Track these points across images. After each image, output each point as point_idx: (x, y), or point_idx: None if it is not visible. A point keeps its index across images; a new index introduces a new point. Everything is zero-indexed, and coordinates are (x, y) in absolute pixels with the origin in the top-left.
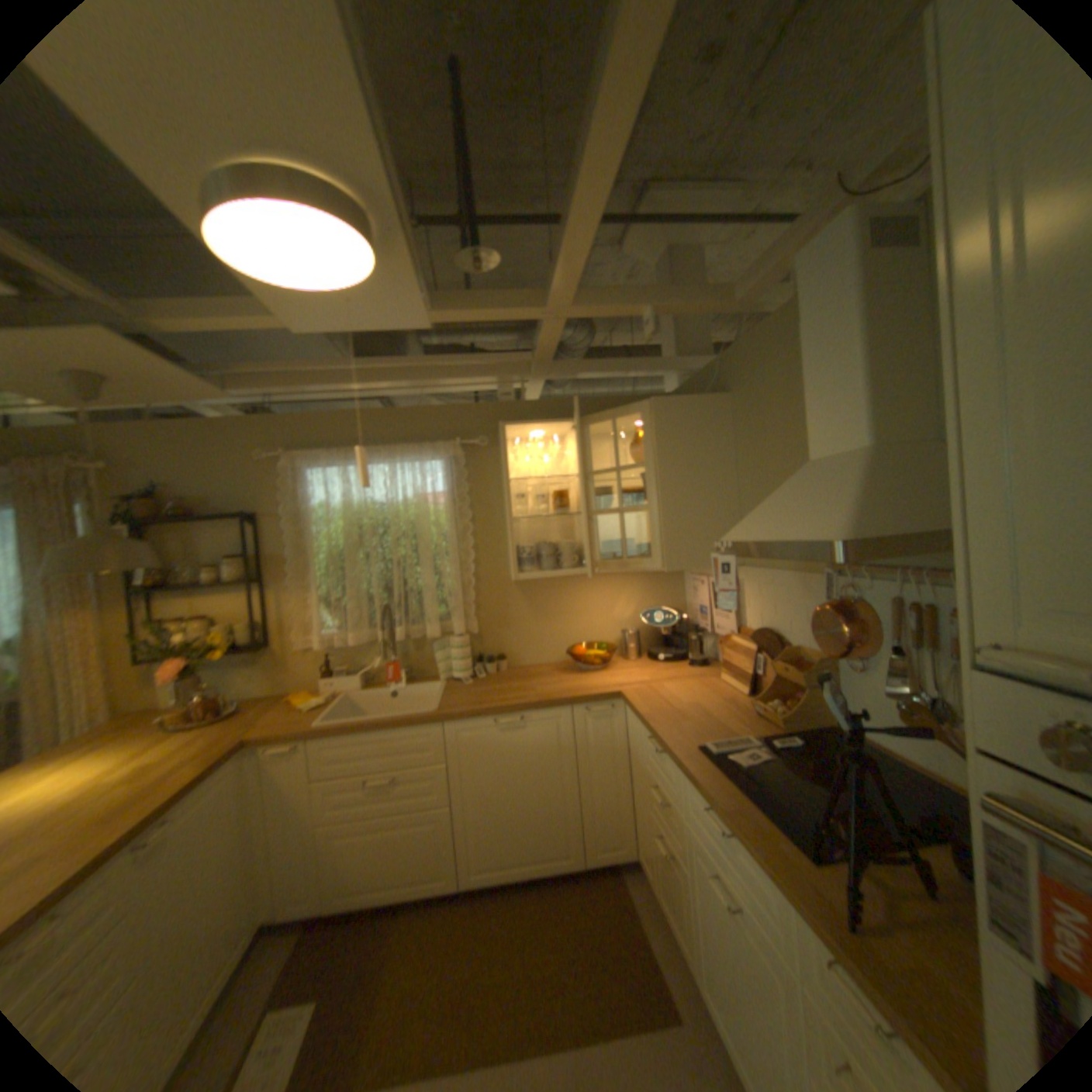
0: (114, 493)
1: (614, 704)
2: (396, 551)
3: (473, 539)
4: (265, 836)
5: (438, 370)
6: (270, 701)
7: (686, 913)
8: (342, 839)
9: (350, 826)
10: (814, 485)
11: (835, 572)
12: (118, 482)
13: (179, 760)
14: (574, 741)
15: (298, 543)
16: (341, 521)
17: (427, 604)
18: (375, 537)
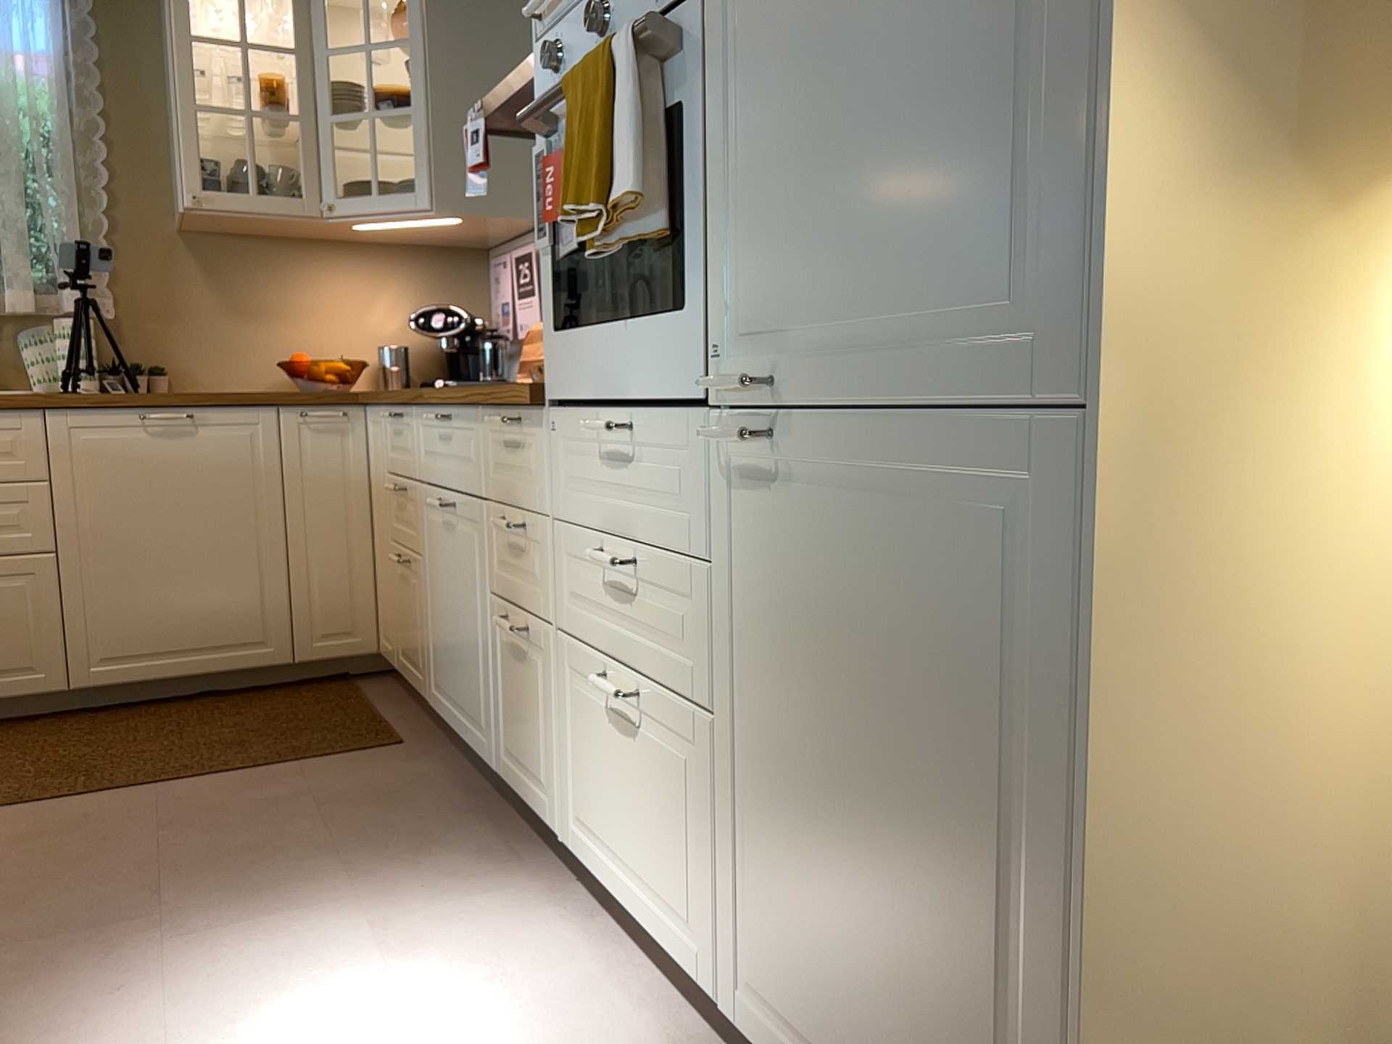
0: None
1: (347, 410)
2: None
3: (105, 149)
4: None
5: None
6: None
7: (420, 616)
8: None
9: None
10: None
11: None
12: None
13: None
14: (279, 461)
15: None
16: None
17: (9, 252)
18: None
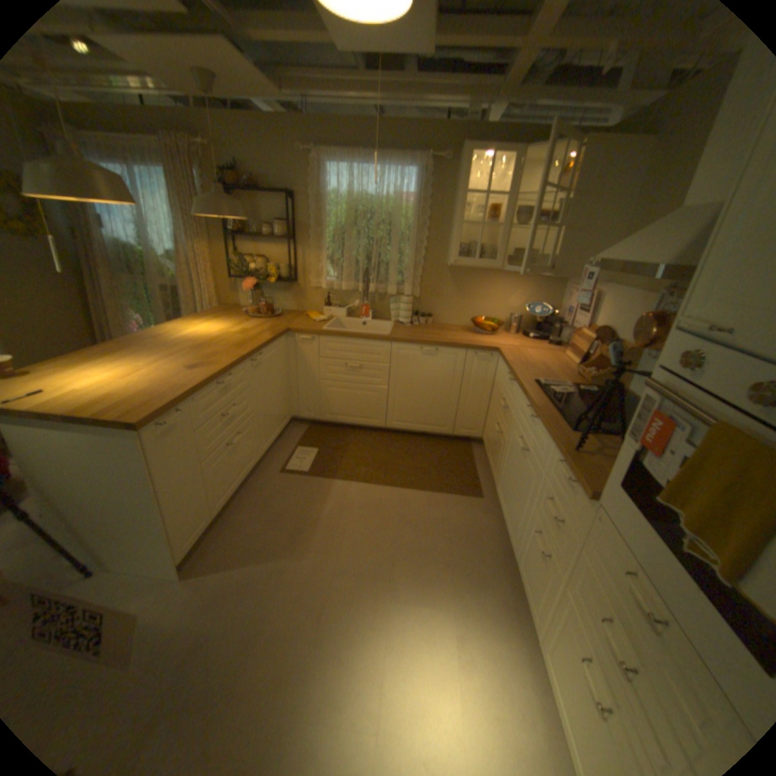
0: (212, 165)
1: (492, 354)
2: (376, 233)
3: (427, 233)
4: (296, 378)
5: (426, 86)
6: (297, 313)
7: (500, 457)
8: (332, 389)
9: (337, 383)
10: (673, 226)
11: (668, 293)
12: (213, 157)
13: (260, 330)
14: (463, 369)
15: (316, 217)
16: (344, 206)
17: (390, 273)
18: (364, 221)
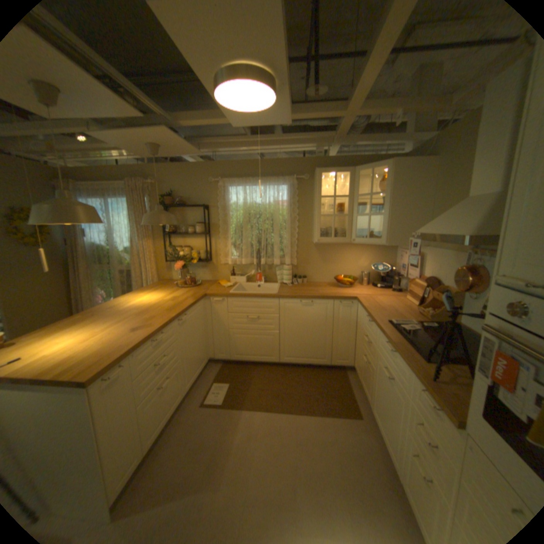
0: (157, 194)
1: (353, 302)
2: (263, 226)
3: (297, 223)
4: (211, 329)
5: (288, 141)
6: (211, 282)
7: (371, 383)
8: (238, 335)
9: (241, 331)
10: (467, 209)
11: (473, 252)
12: (158, 189)
13: (185, 297)
14: (333, 314)
15: (223, 219)
16: (241, 211)
17: (275, 250)
18: (255, 219)
